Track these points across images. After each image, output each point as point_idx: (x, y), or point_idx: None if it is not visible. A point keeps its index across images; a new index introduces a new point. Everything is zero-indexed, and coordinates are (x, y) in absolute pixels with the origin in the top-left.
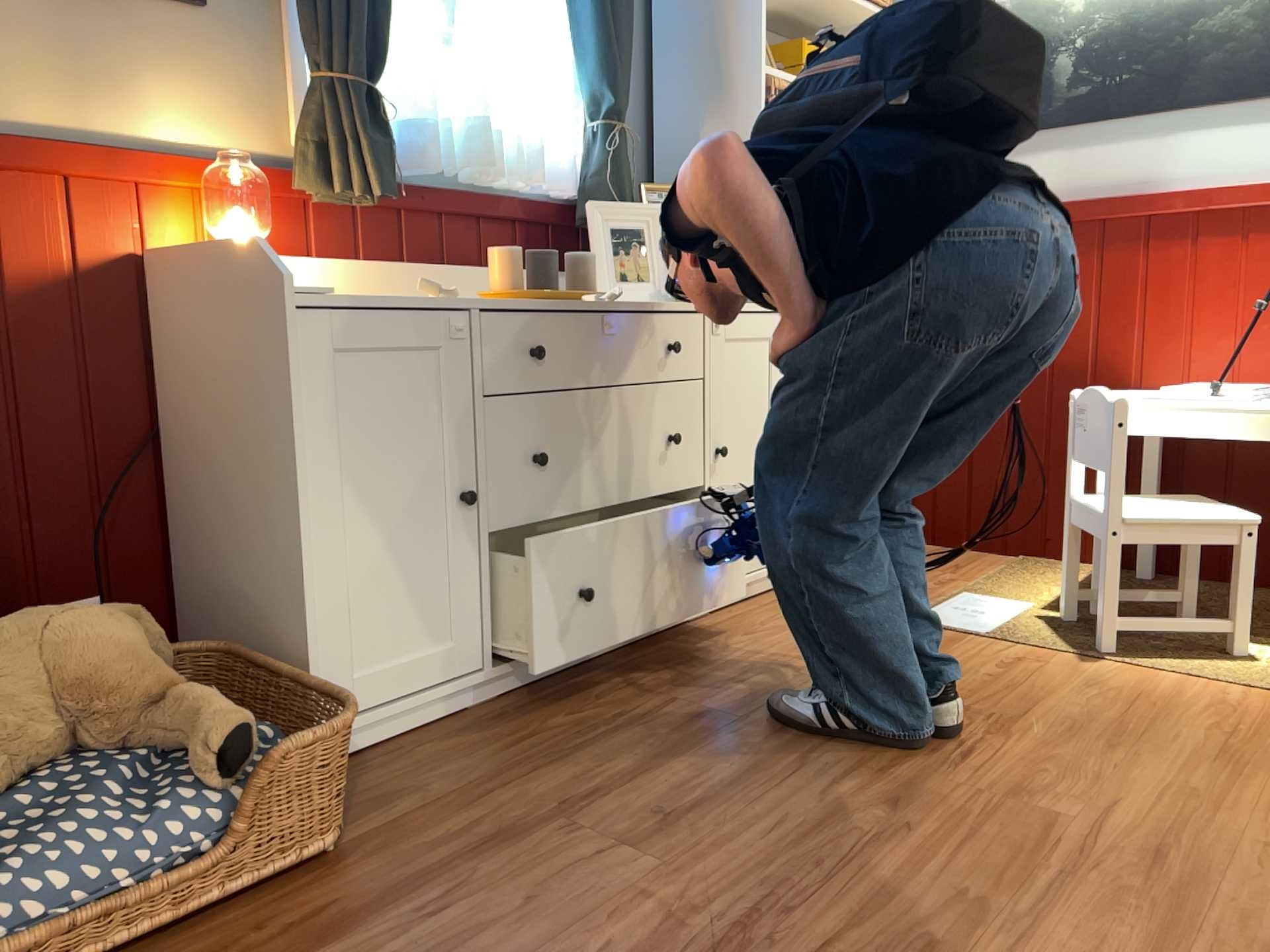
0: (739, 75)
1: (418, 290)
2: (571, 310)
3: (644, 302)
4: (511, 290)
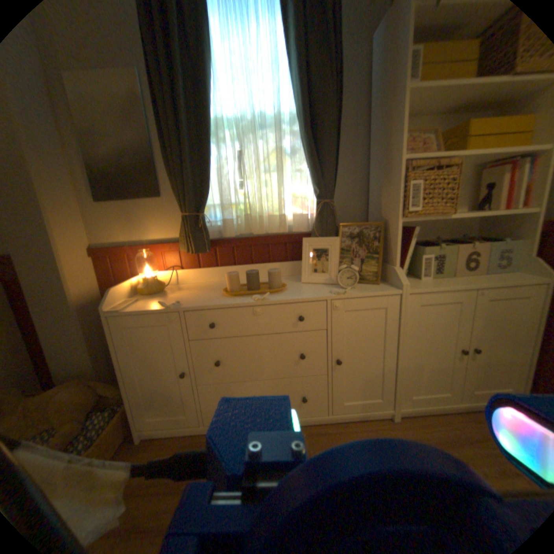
0: (395, 162)
1: (165, 303)
2: (236, 306)
3: (289, 297)
4: (229, 291)
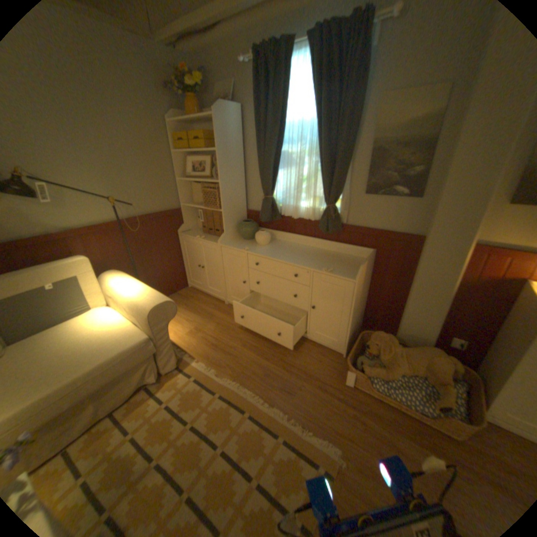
0: None
1: None
2: None
3: None
4: None
